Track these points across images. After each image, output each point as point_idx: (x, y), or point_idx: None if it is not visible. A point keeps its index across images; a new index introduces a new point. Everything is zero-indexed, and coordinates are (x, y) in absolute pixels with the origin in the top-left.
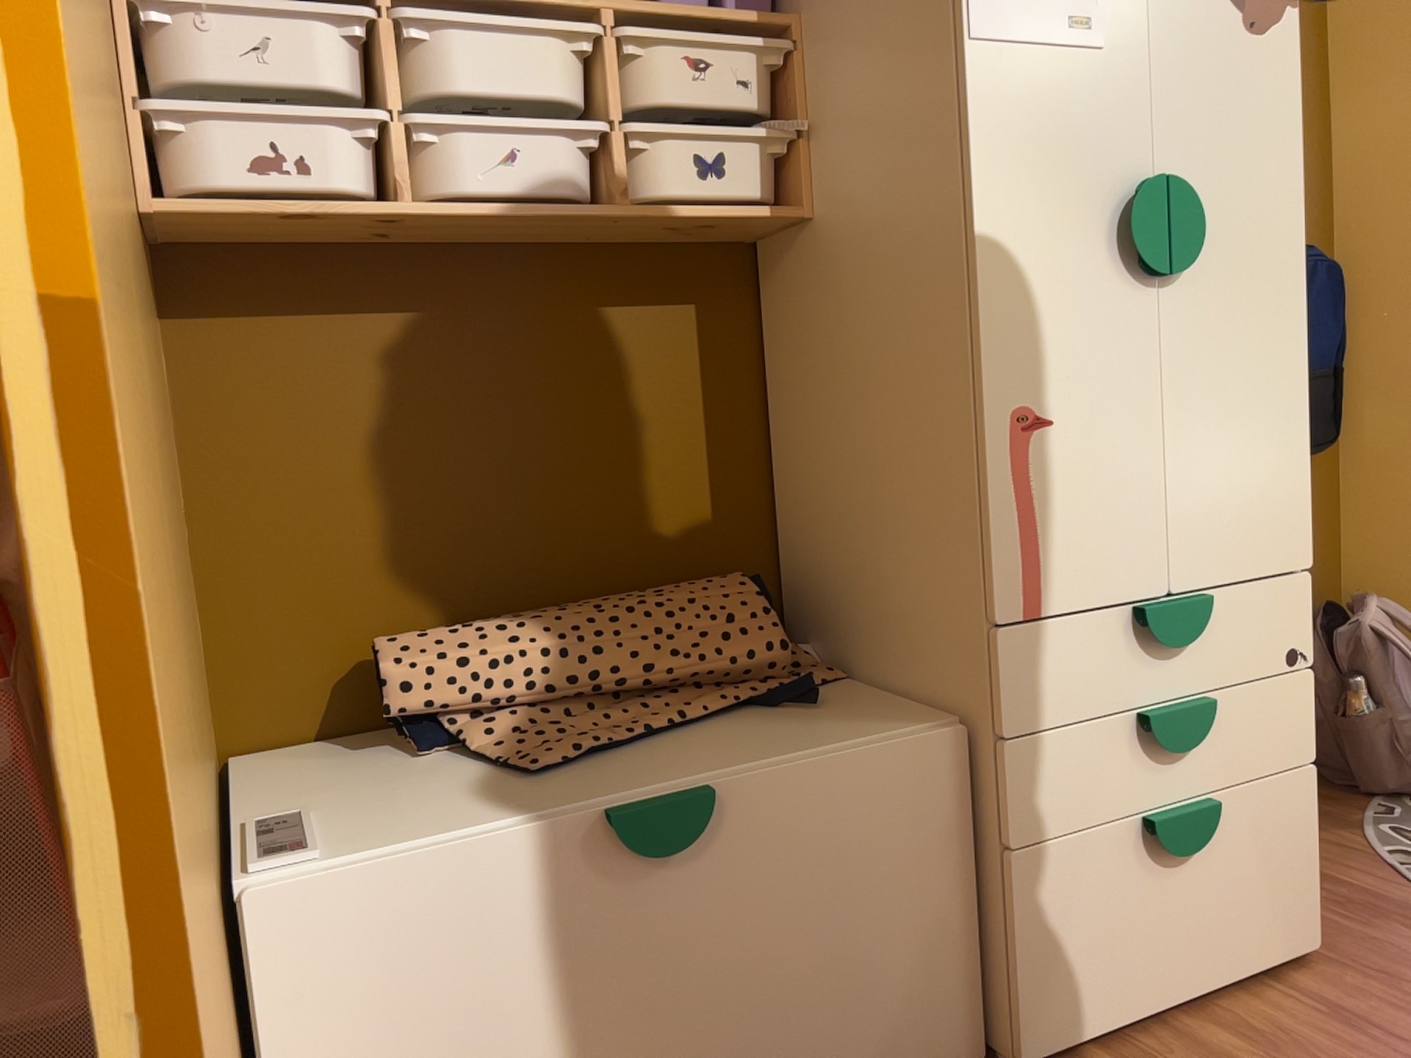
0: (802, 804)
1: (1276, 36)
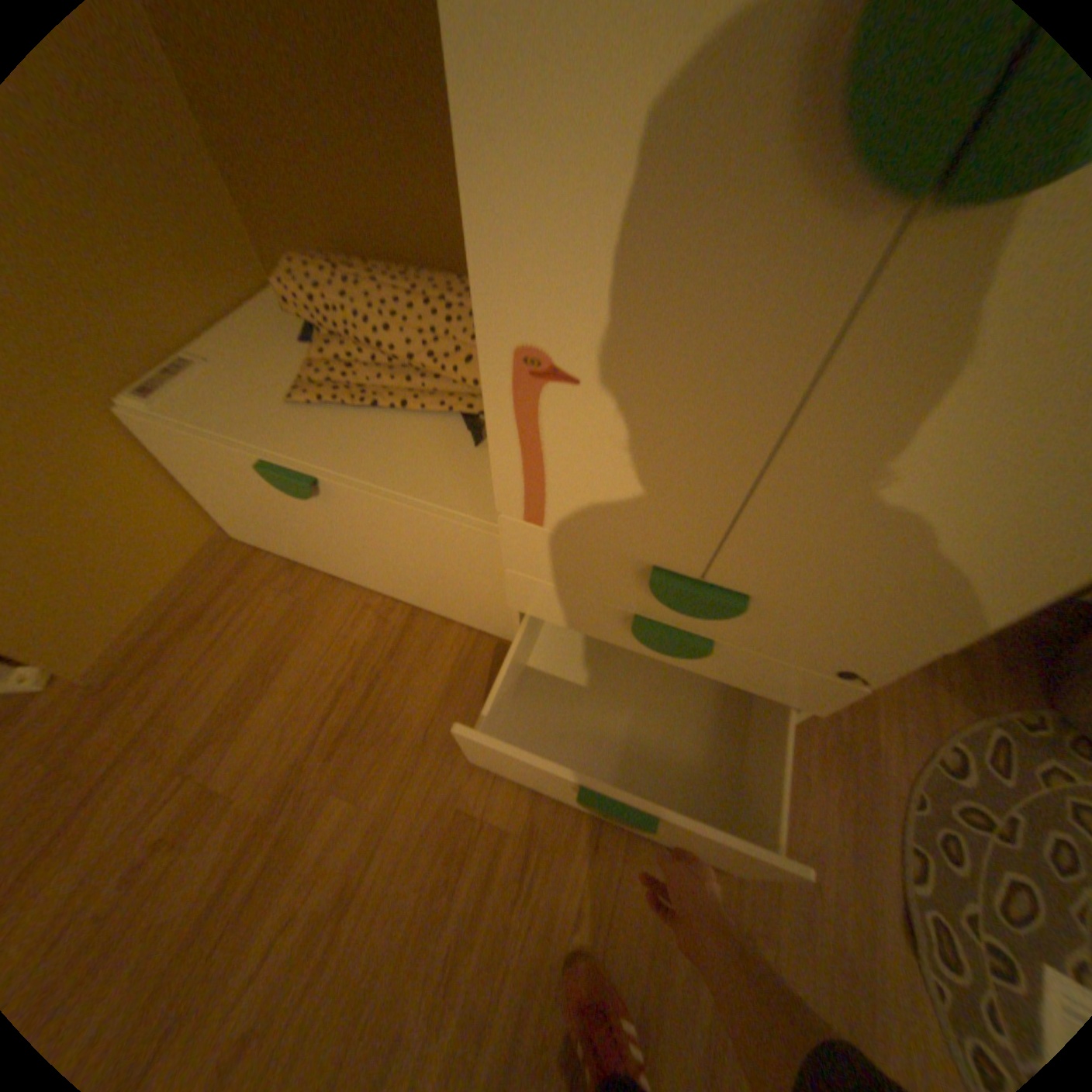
0: (382, 511)
1: None
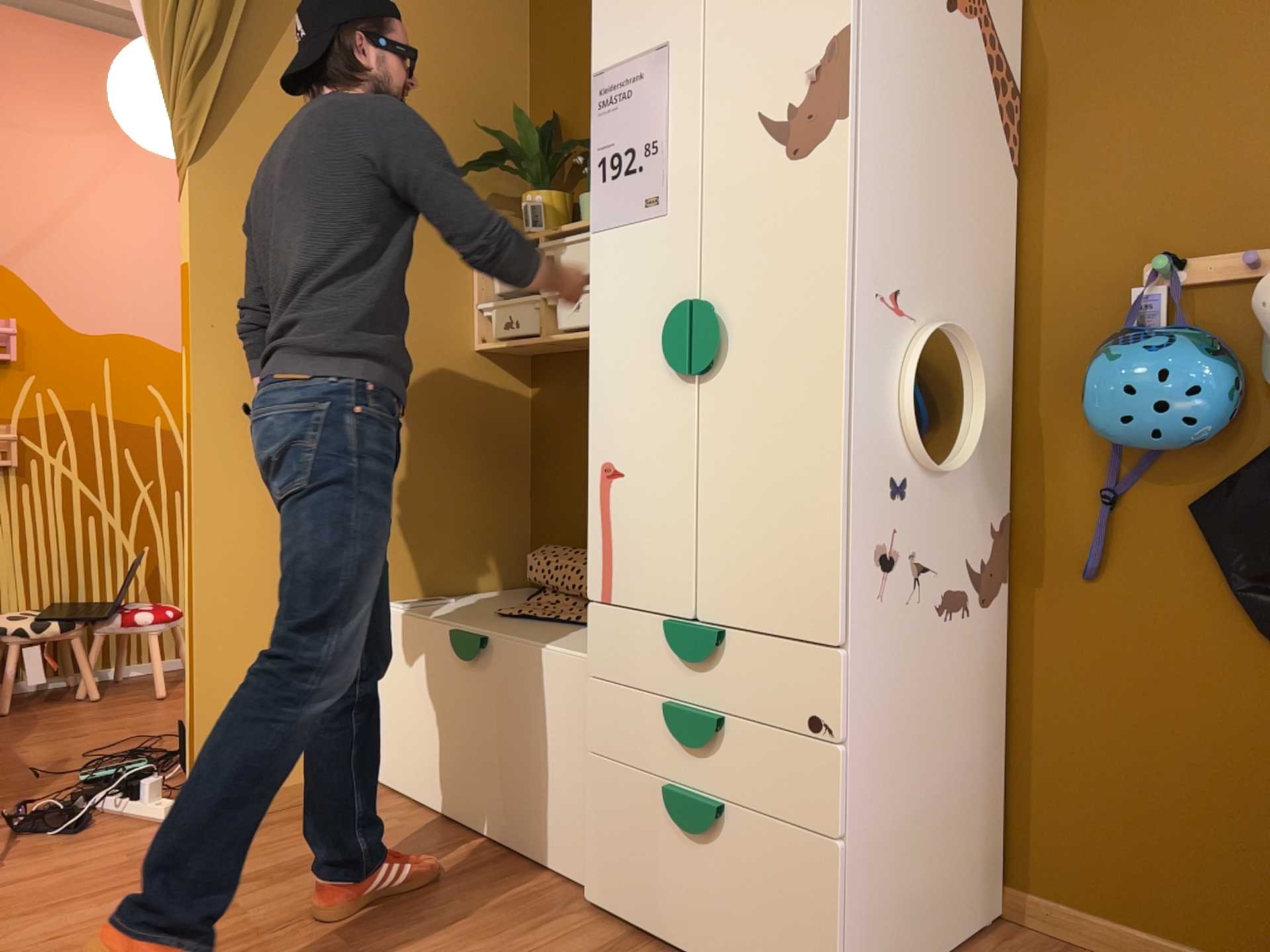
0: (519, 666)
1: (819, 153)
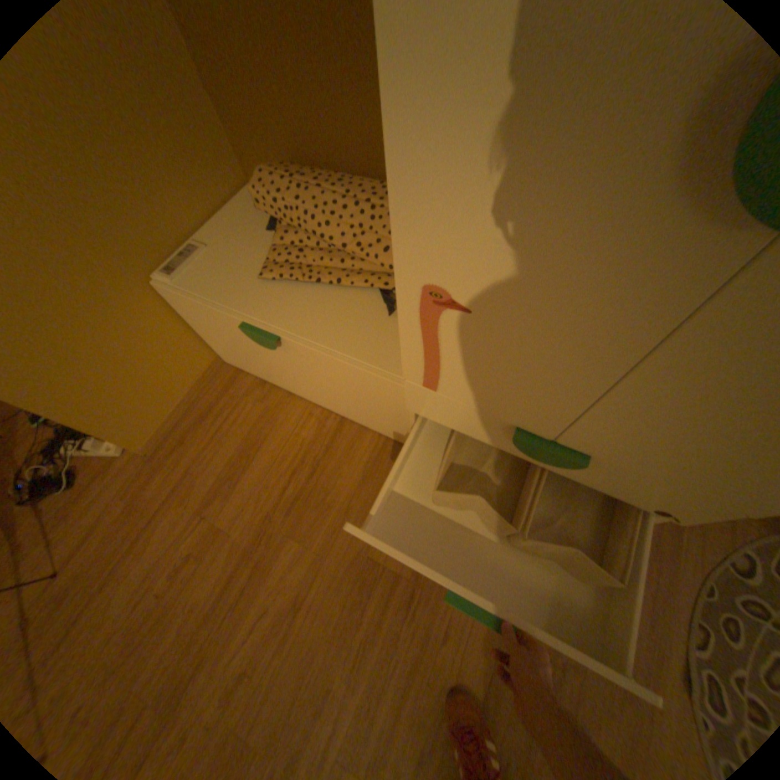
0: (322, 360)
1: None
